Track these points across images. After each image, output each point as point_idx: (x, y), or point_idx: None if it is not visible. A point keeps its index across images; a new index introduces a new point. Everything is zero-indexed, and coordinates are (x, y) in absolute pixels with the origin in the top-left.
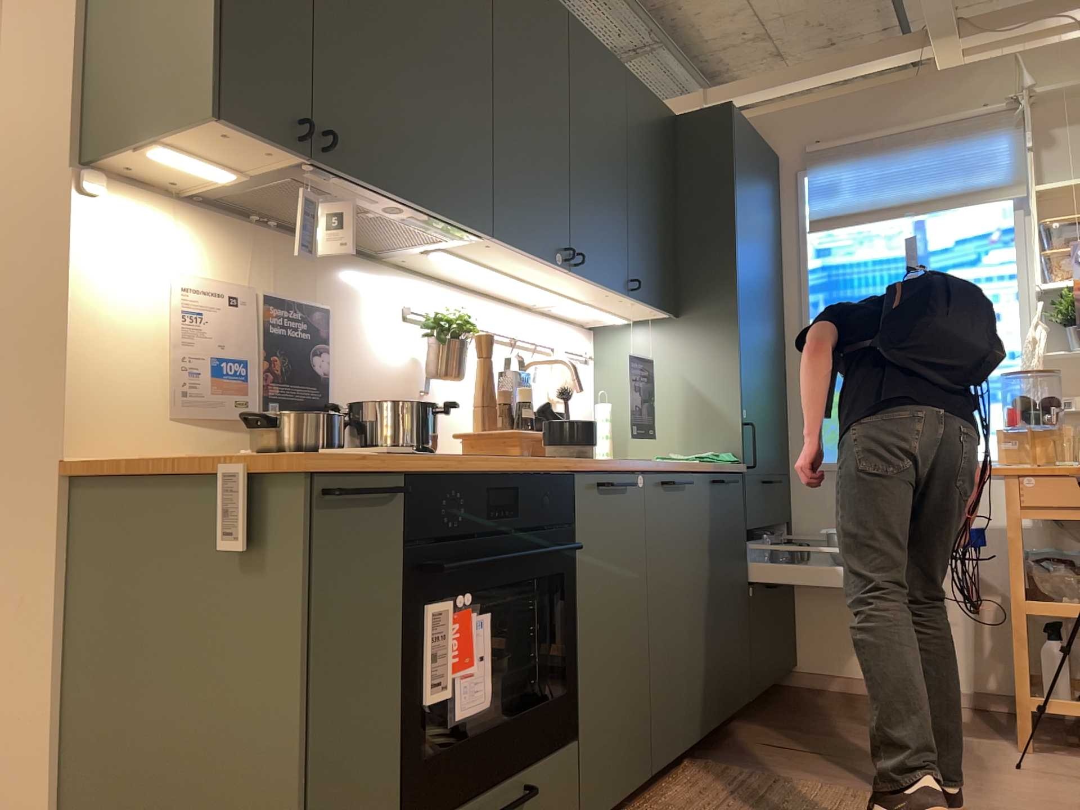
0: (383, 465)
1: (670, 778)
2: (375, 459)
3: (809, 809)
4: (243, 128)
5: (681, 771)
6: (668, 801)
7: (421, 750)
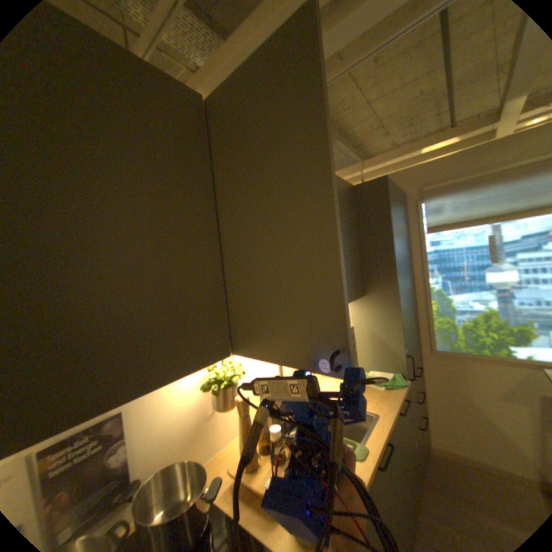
0: None
1: None
2: None
3: None
4: None
5: None
6: None
7: None
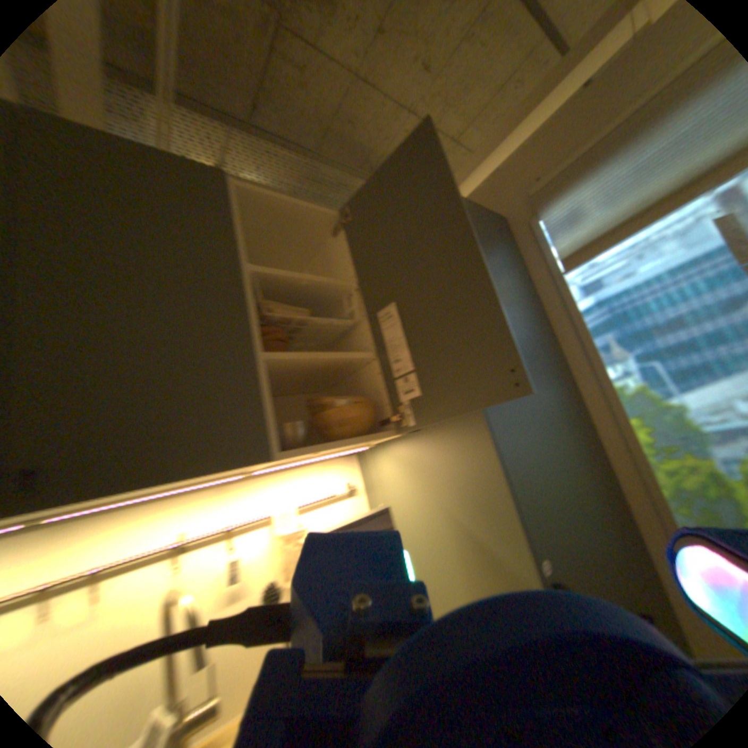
0: None
1: None
2: None
3: None
4: None
5: None
6: None
7: None
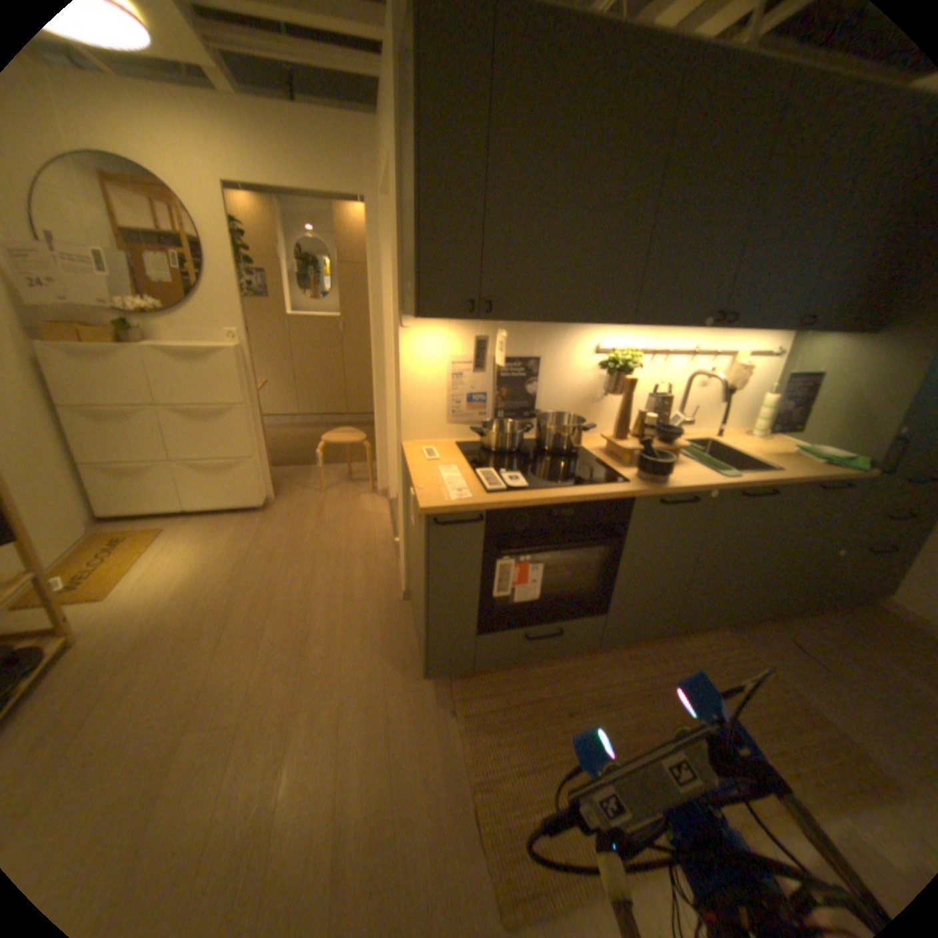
0: (470, 508)
1: (700, 634)
2: (471, 501)
3: (763, 705)
4: (434, 317)
5: (710, 633)
6: (682, 648)
7: (500, 604)
